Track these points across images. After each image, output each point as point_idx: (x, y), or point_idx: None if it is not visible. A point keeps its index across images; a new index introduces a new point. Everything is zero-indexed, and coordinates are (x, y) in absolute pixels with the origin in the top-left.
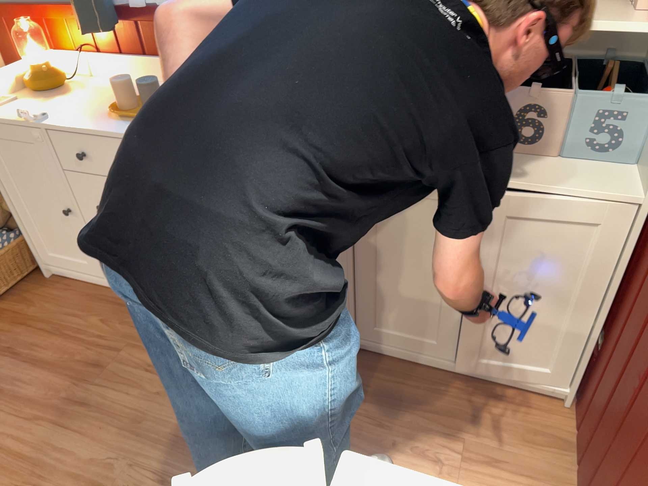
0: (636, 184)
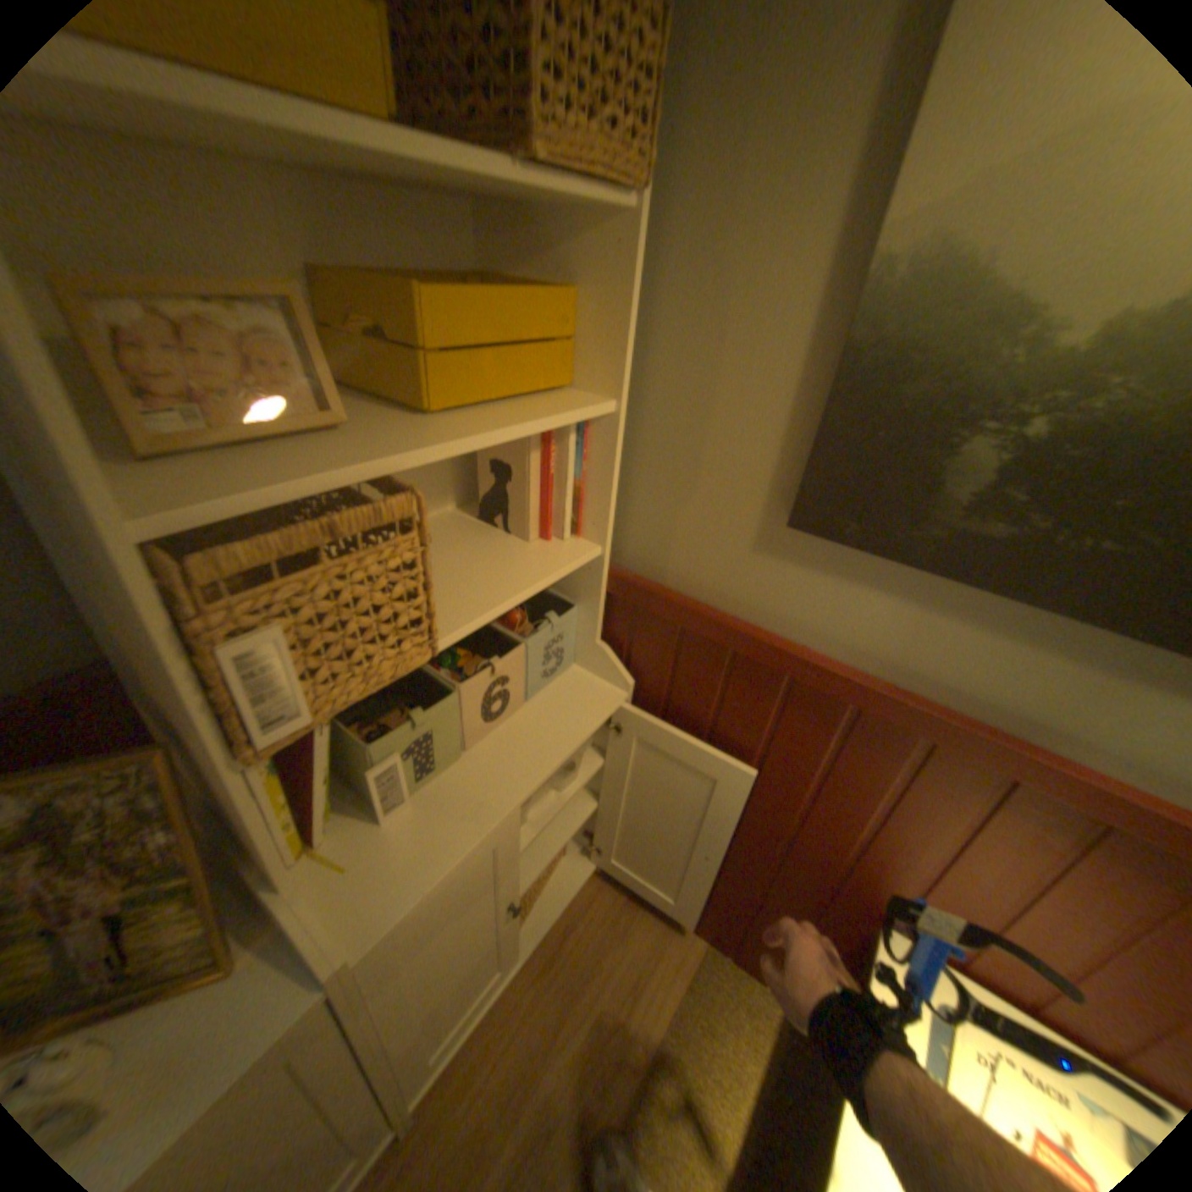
0: (608, 678)
